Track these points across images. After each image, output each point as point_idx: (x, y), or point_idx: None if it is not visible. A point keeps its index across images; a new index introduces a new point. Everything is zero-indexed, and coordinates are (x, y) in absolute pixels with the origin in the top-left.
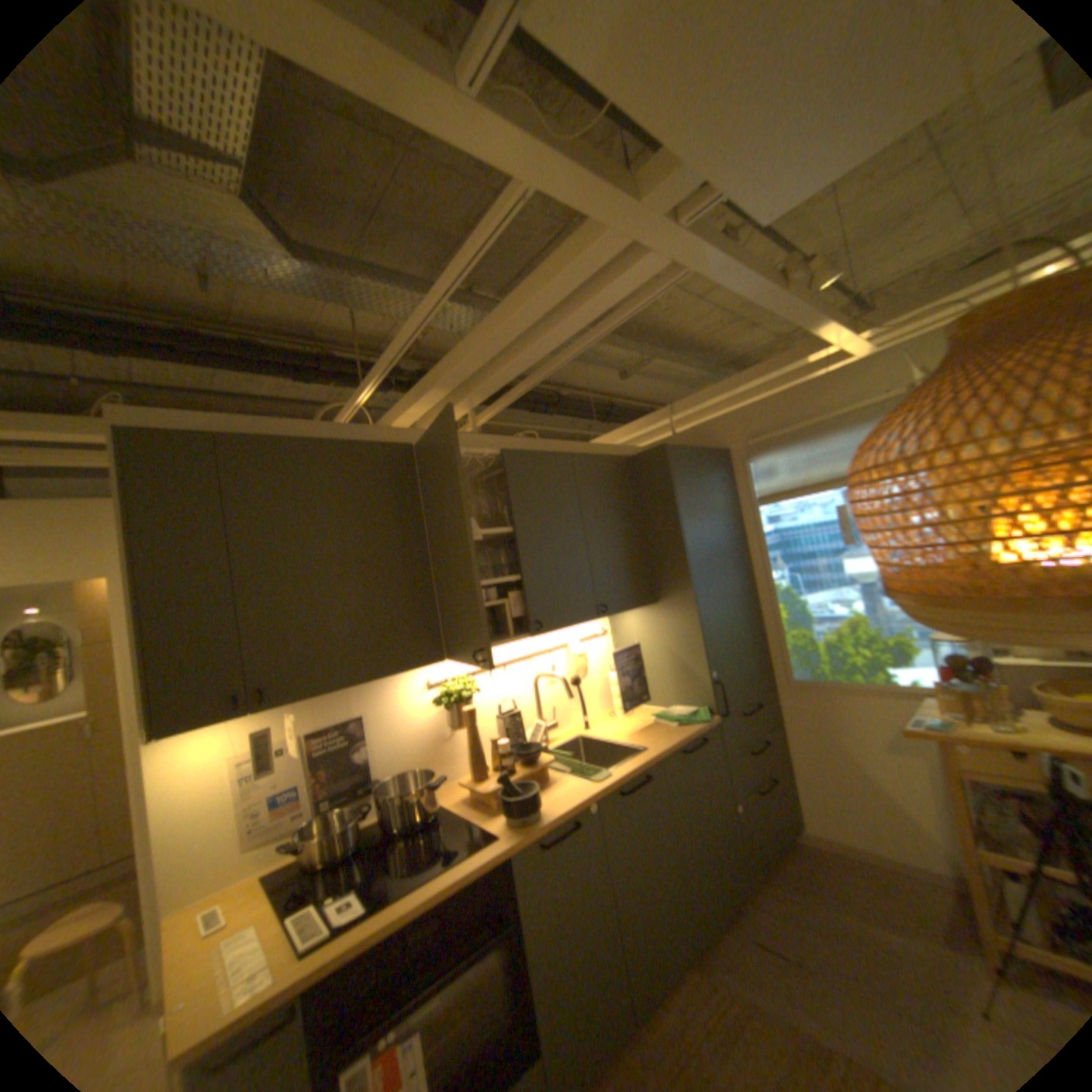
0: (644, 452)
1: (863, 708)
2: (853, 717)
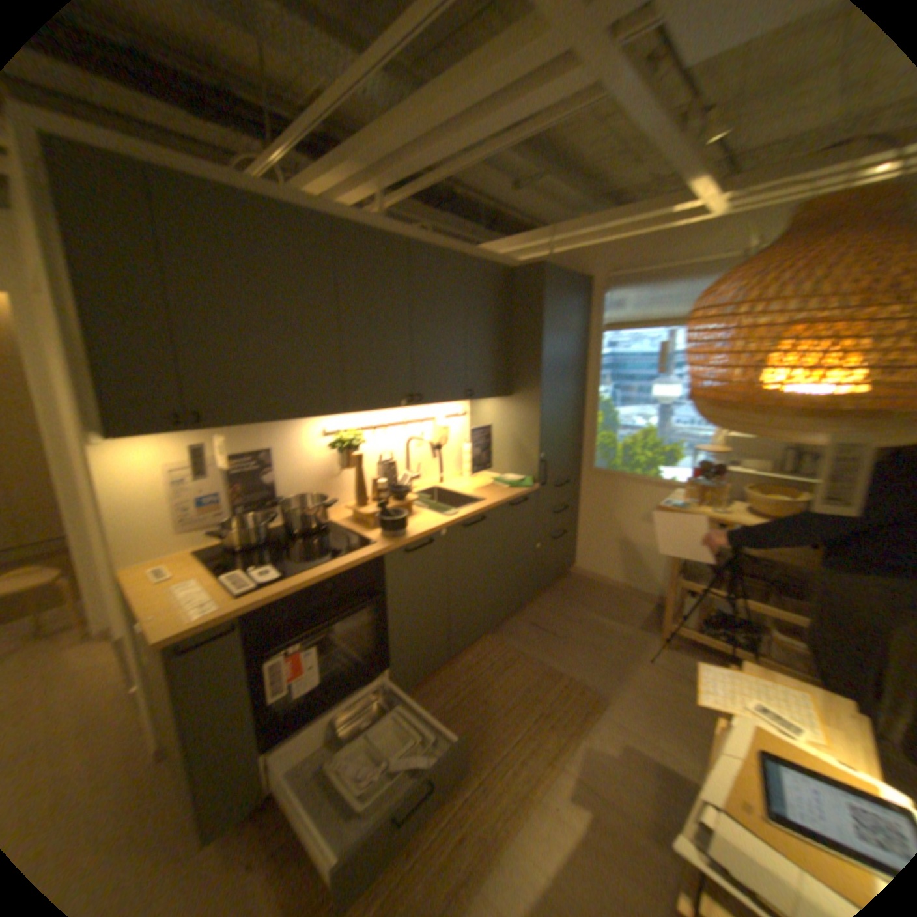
0: (526, 266)
1: (635, 491)
2: (627, 496)
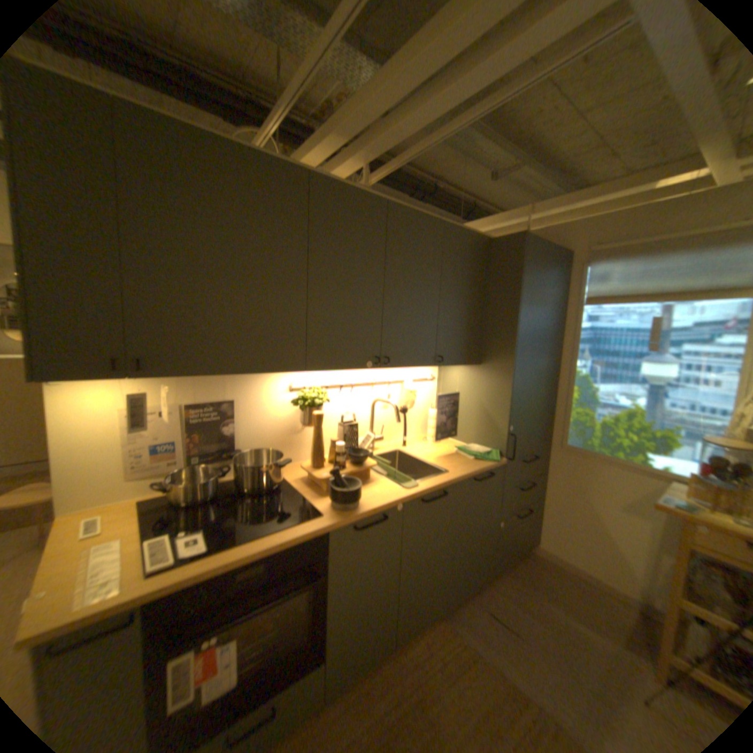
0: (505, 236)
1: (616, 477)
2: (605, 481)
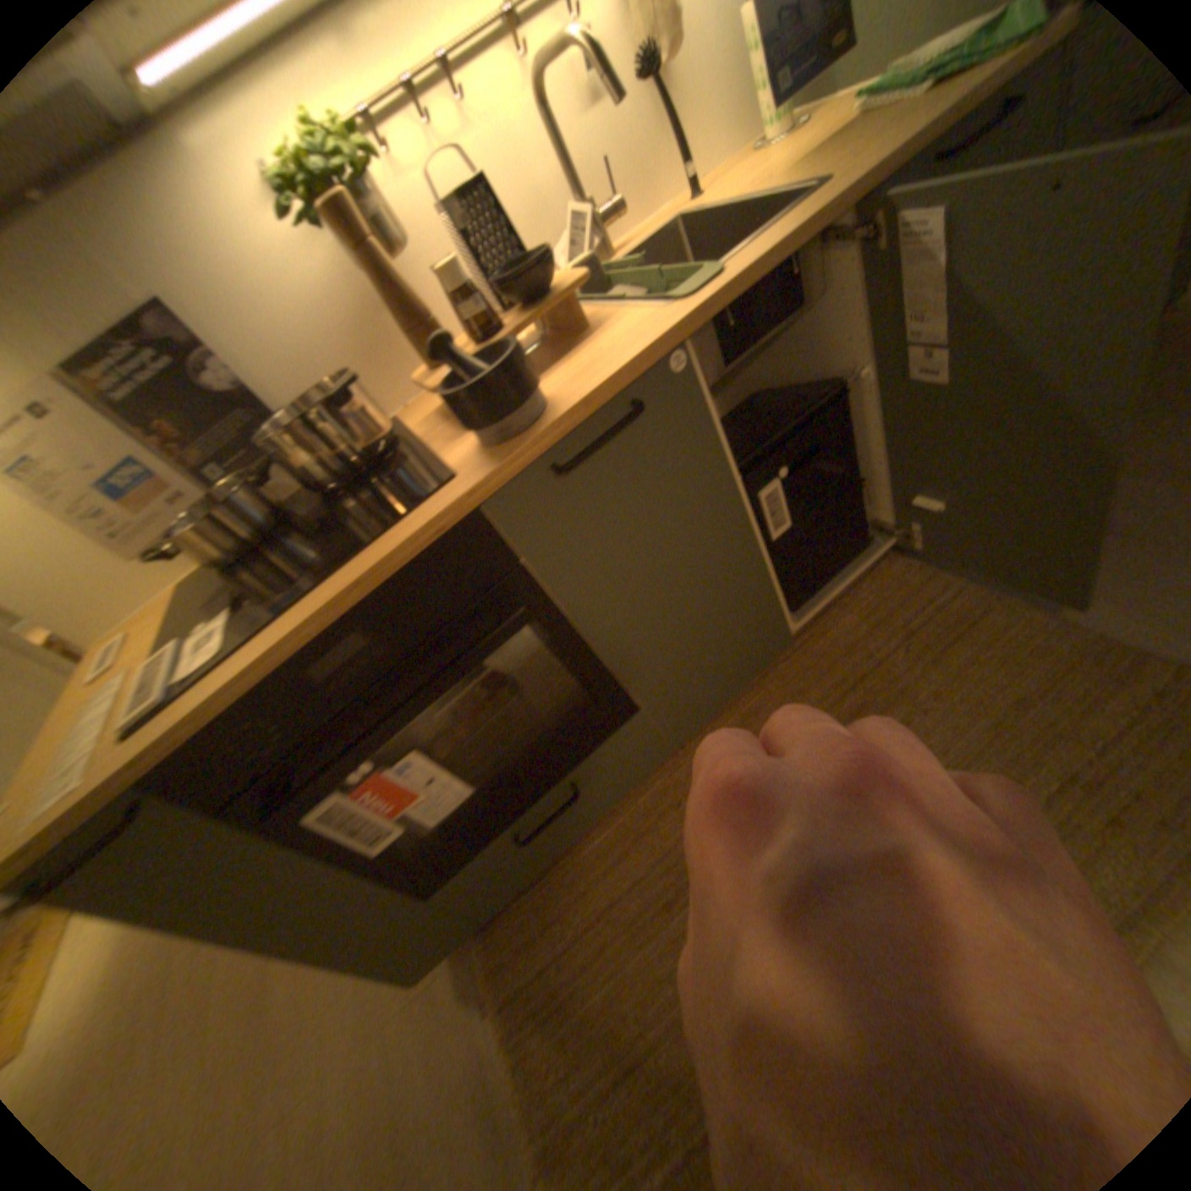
0: None
1: None
2: None
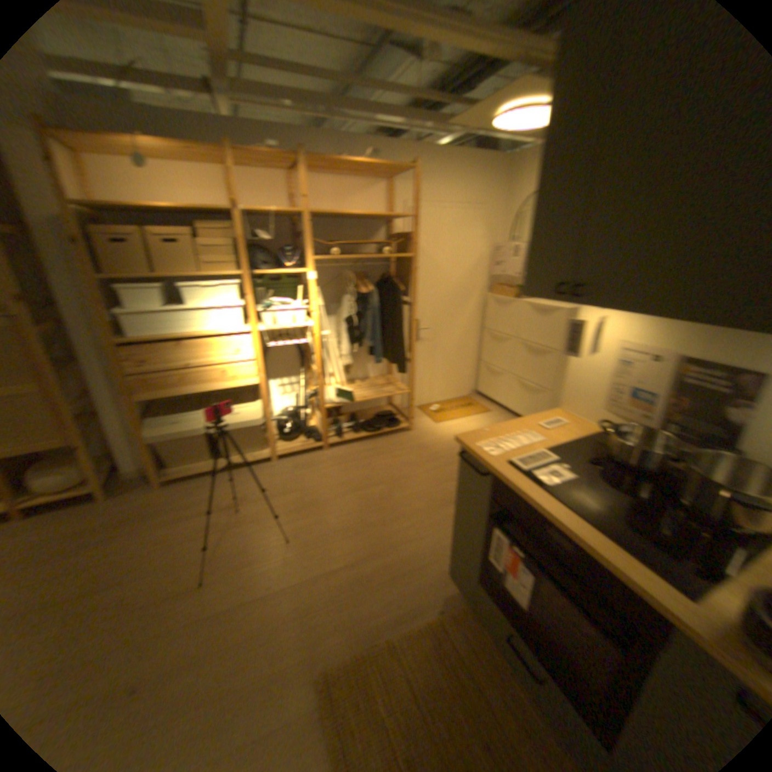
0: None
1: None
2: None
